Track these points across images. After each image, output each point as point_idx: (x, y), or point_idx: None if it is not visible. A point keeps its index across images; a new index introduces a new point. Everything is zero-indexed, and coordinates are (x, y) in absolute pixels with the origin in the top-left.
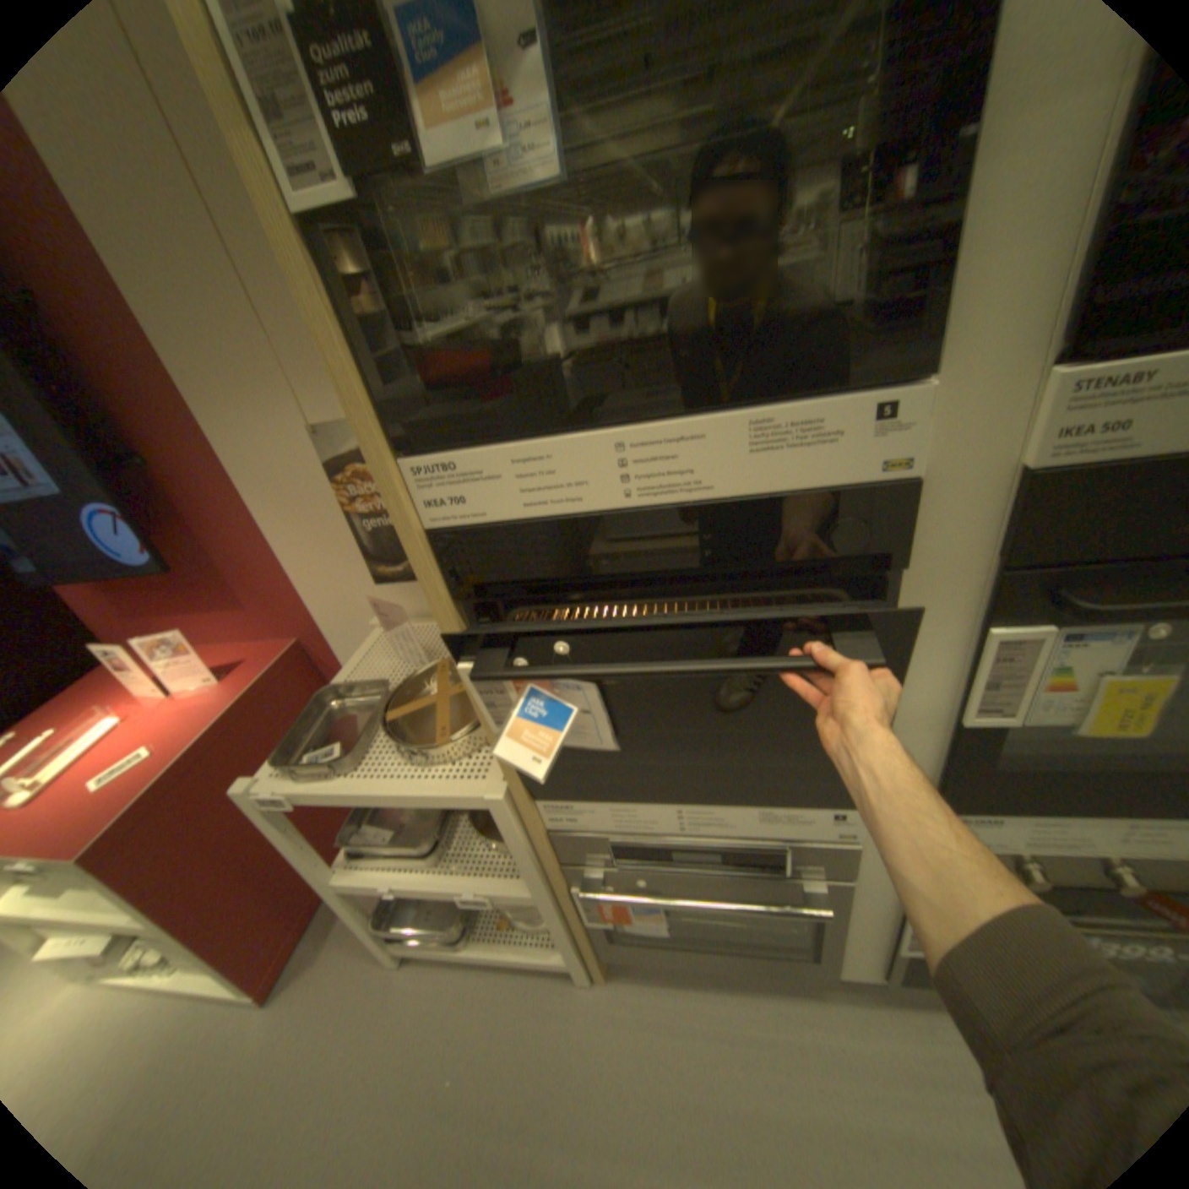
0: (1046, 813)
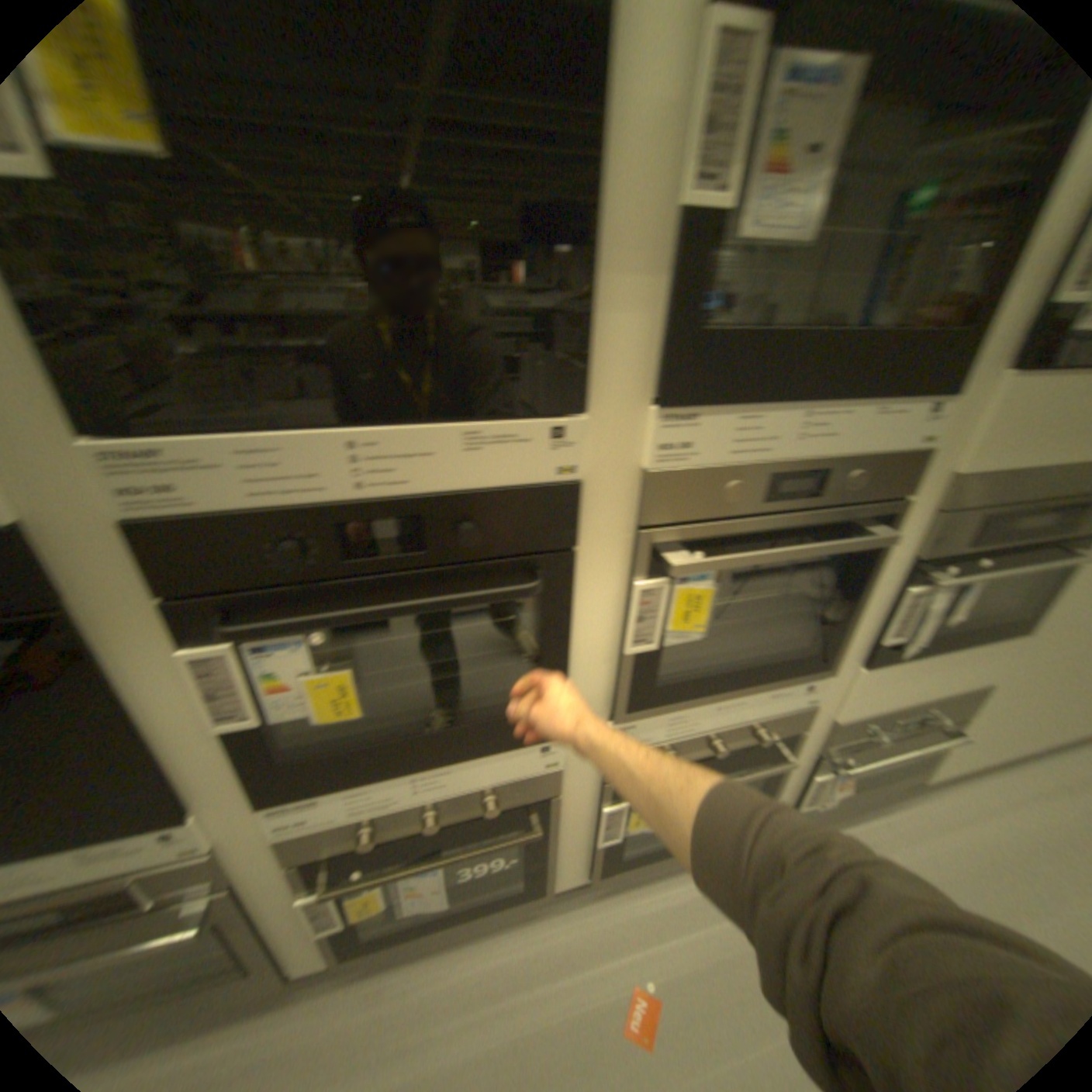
0: (345, 786)
